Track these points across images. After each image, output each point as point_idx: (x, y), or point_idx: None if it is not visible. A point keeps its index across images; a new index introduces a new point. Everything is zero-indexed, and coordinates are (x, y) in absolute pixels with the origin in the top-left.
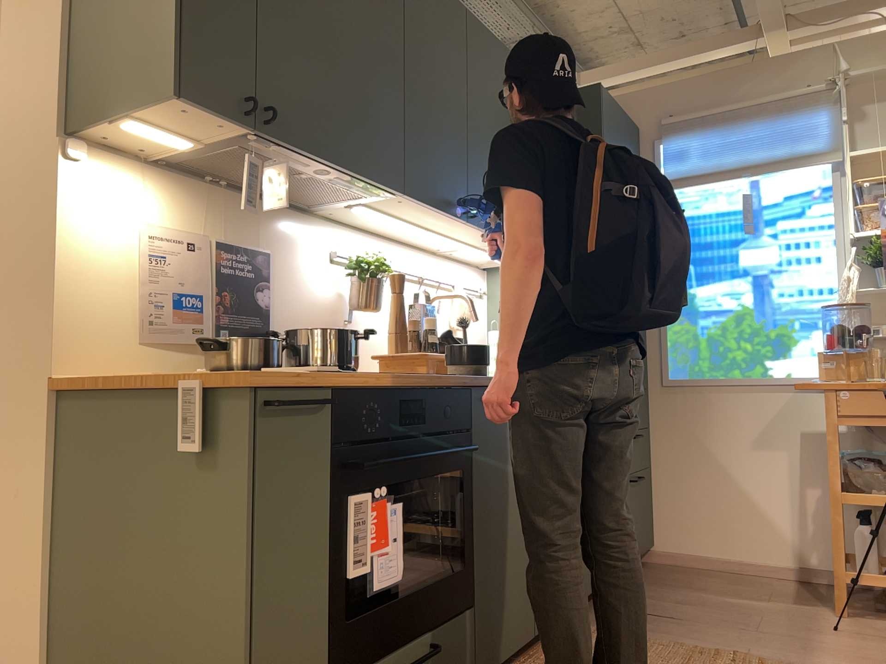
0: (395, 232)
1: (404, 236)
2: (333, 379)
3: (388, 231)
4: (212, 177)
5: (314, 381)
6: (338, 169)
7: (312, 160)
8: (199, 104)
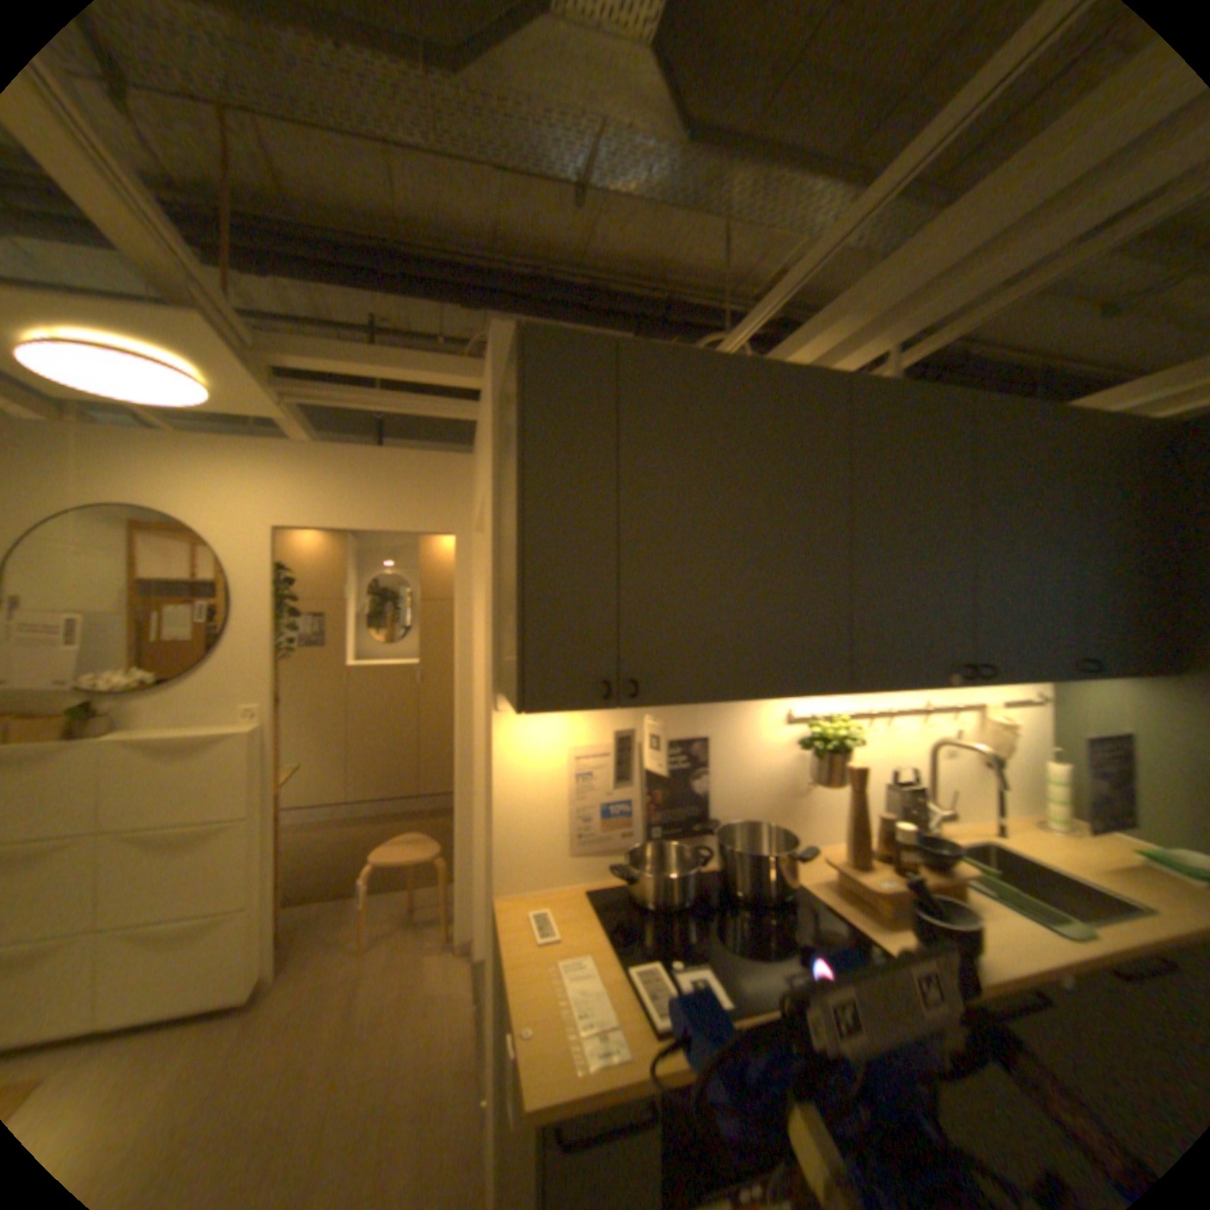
0: None
1: None
2: (663, 1084)
3: None
4: None
5: (633, 1093)
6: (743, 699)
7: (705, 701)
8: (550, 707)
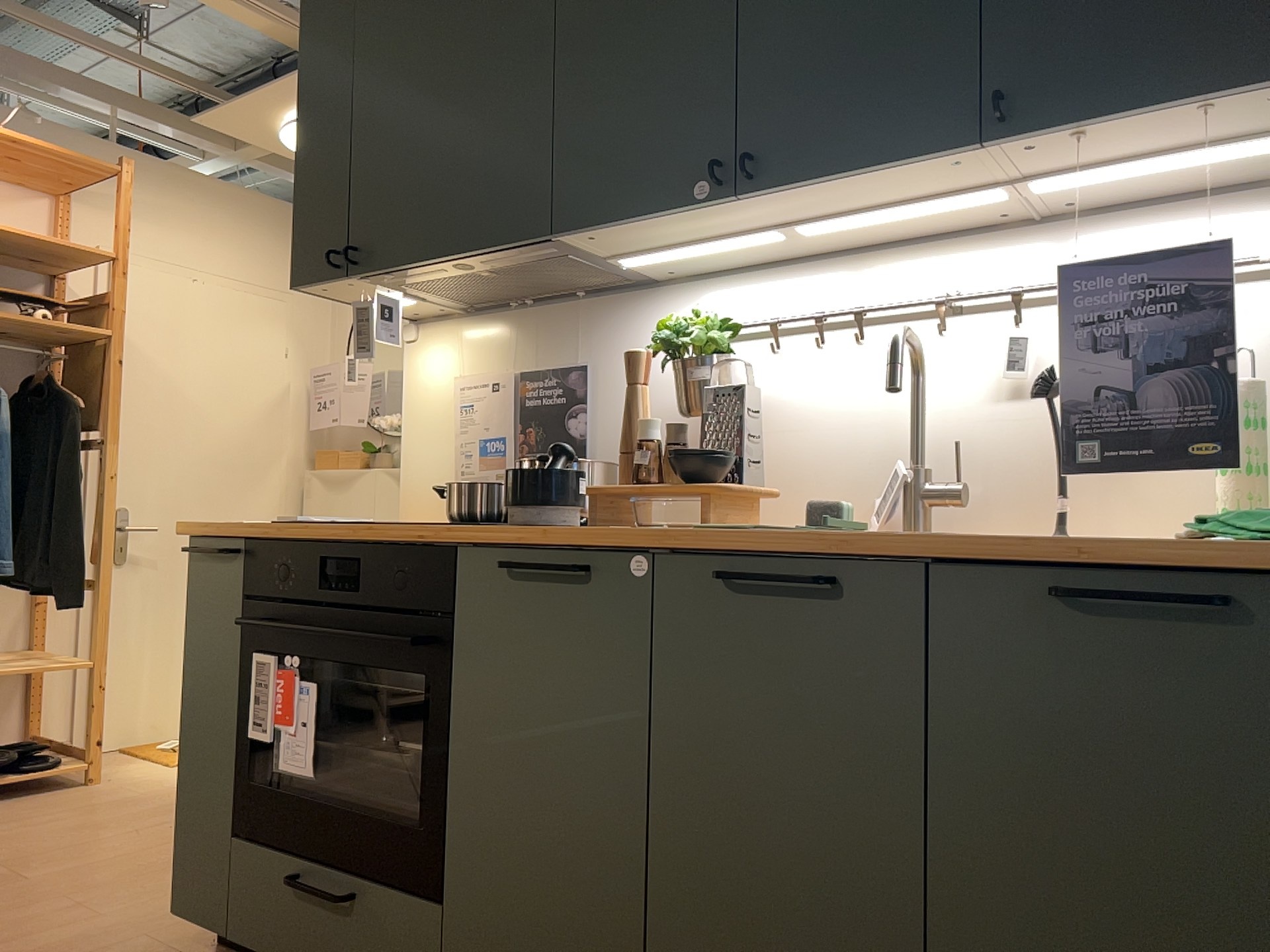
0: (834, 241)
1: (862, 236)
2: (237, 528)
3: (815, 244)
4: (512, 301)
5: (224, 530)
6: (452, 259)
7: (423, 266)
8: (313, 283)
